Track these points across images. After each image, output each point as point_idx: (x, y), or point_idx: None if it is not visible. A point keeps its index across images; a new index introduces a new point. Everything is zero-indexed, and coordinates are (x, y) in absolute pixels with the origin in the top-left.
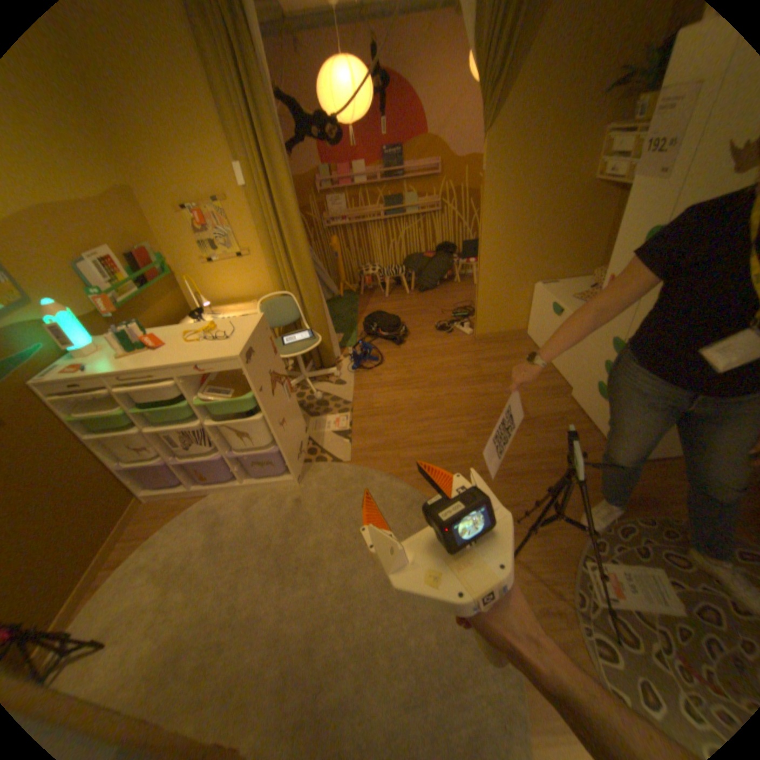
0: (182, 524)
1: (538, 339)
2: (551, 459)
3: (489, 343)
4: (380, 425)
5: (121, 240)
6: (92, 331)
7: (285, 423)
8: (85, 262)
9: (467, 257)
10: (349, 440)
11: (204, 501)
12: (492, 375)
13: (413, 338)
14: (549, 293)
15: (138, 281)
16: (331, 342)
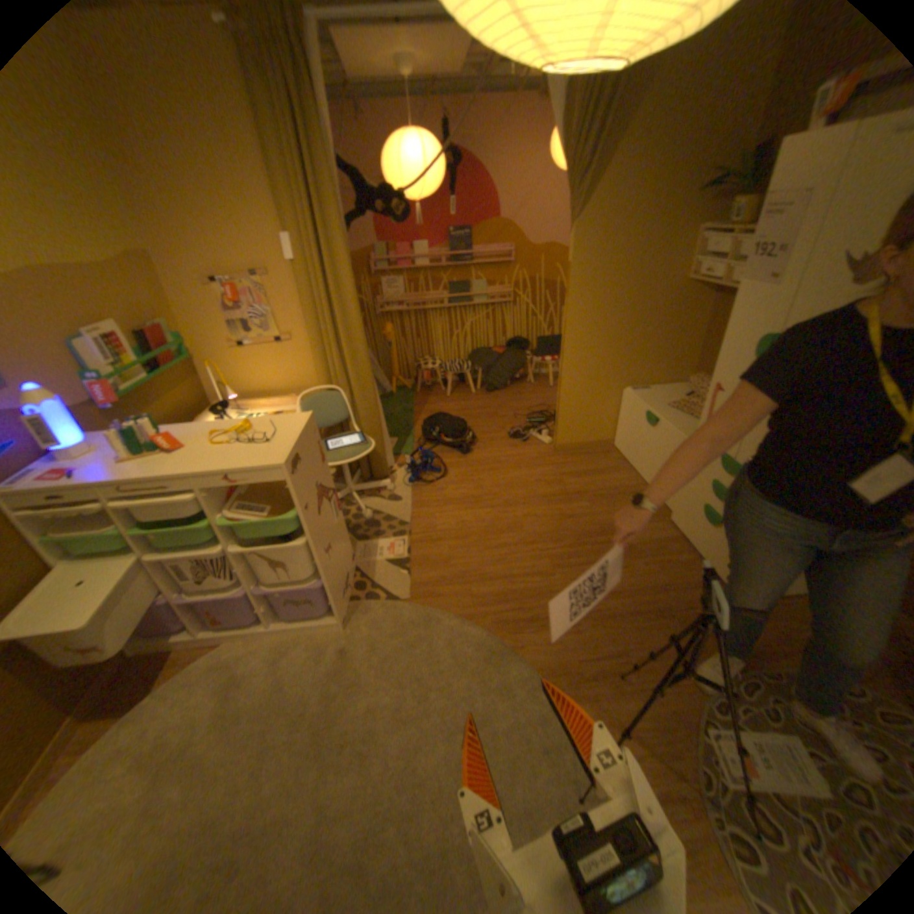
0: (182, 687)
1: (628, 451)
2: (654, 597)
3: (571, 454)
4: (445, 552)
5: (130, 314)
6: (82, 425)
7: (331, 549)
8: (82, 339)
9: (542, 355)
10: (406, 571)
11: (214, 654)
12: (577, 493)
13: (481, 446)
14: (640, 400)
15: (147, 364)
16: (384, 447)
